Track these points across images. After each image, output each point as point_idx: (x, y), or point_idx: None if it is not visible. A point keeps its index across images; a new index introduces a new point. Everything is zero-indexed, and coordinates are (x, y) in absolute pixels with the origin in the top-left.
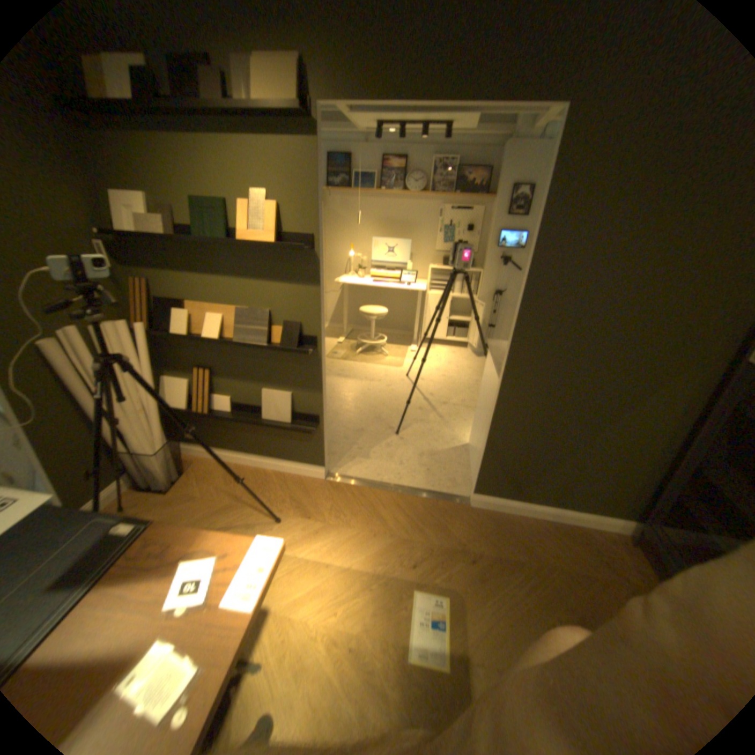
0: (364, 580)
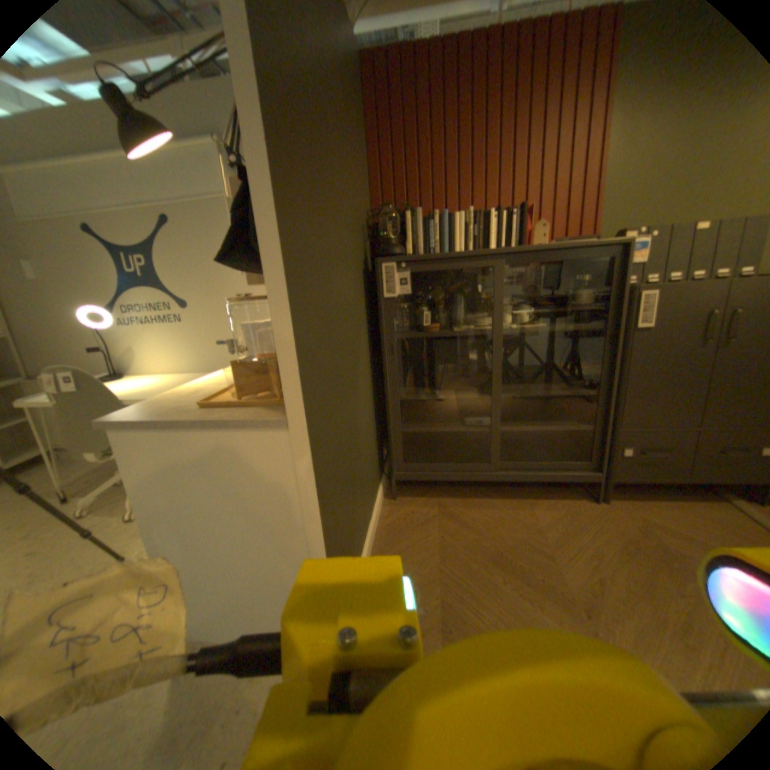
0: None
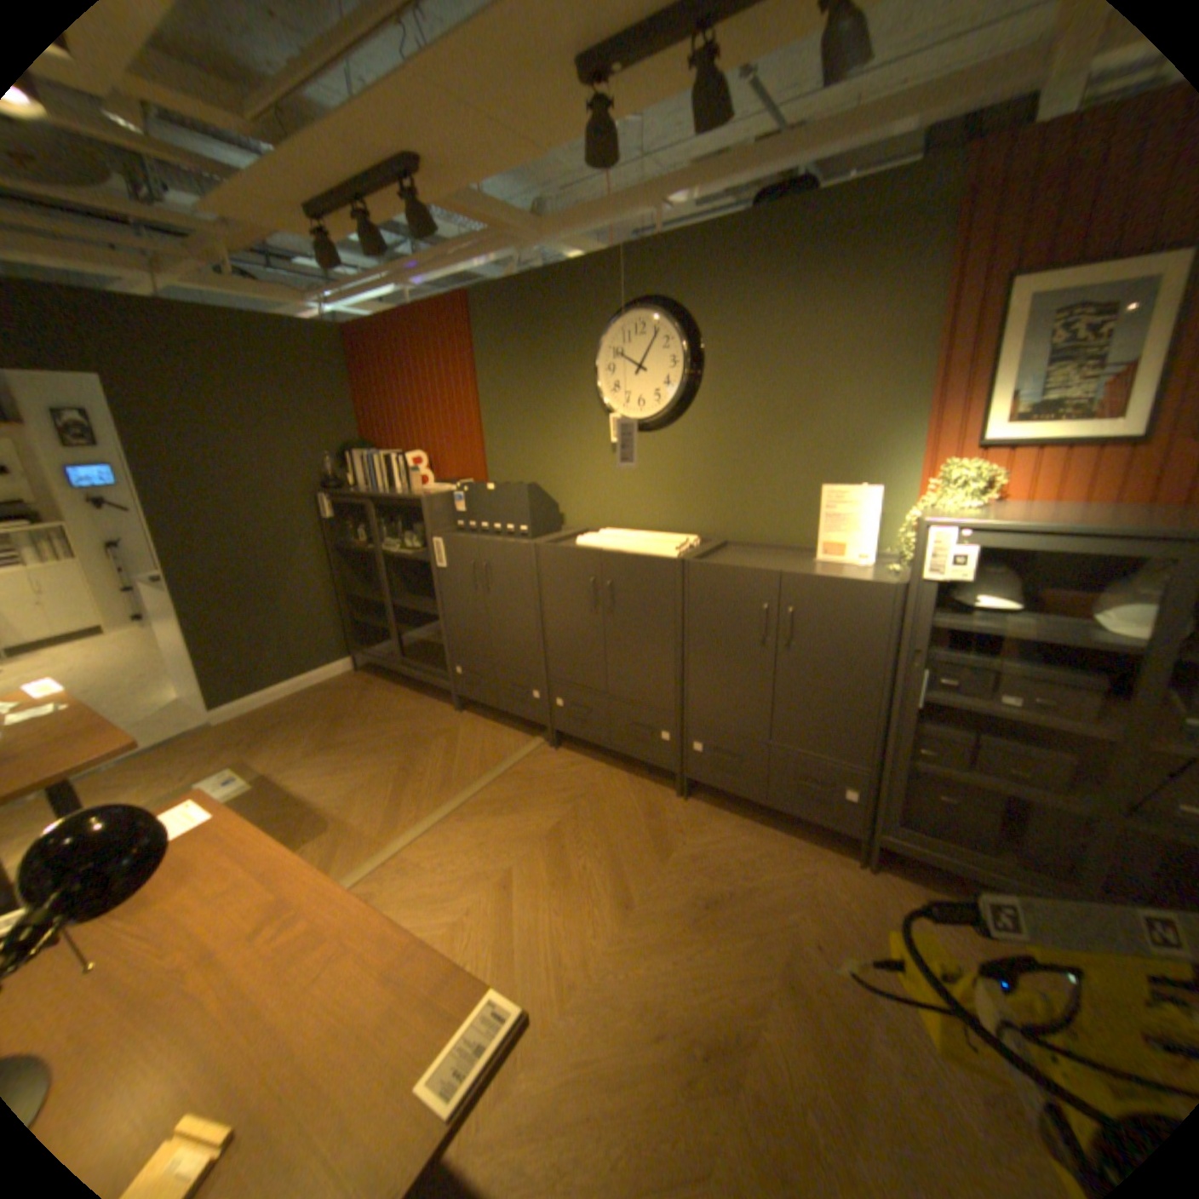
0: None
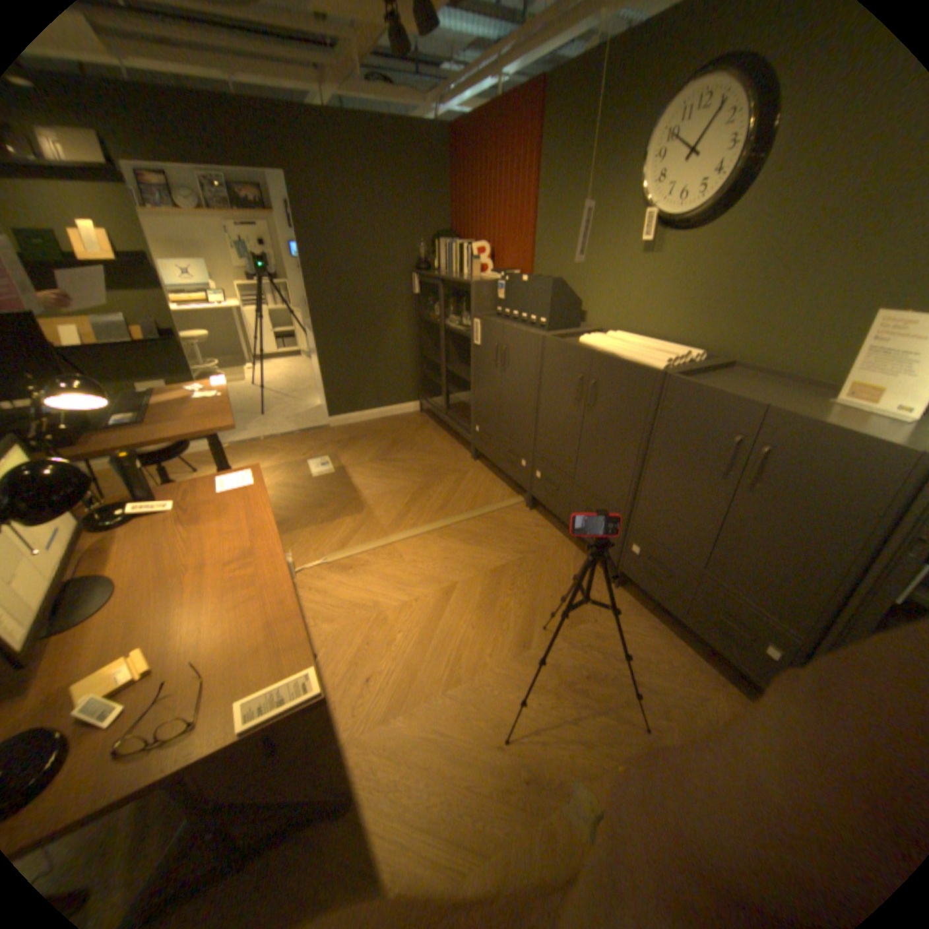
0: (278, 468)
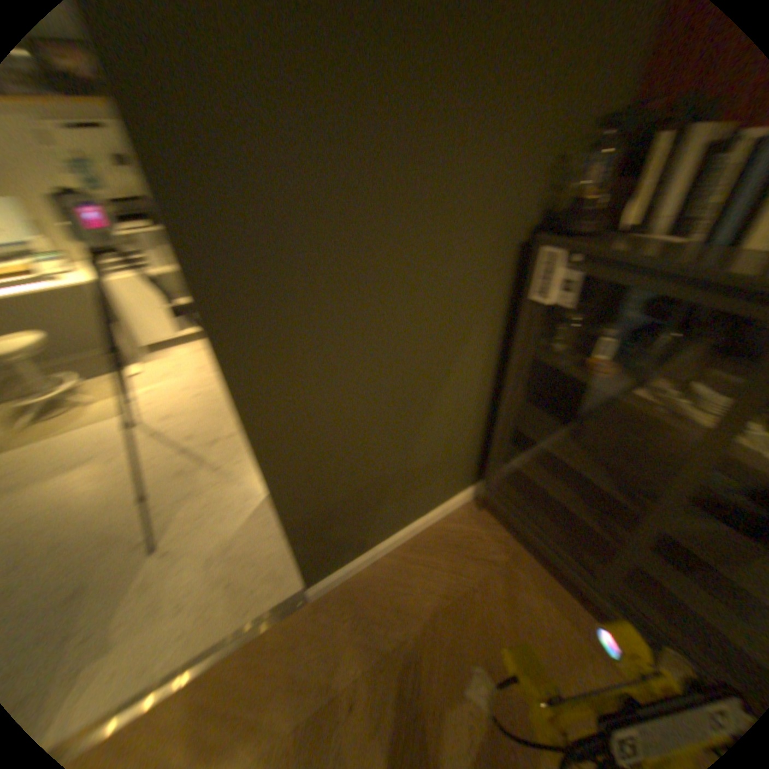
0: None
